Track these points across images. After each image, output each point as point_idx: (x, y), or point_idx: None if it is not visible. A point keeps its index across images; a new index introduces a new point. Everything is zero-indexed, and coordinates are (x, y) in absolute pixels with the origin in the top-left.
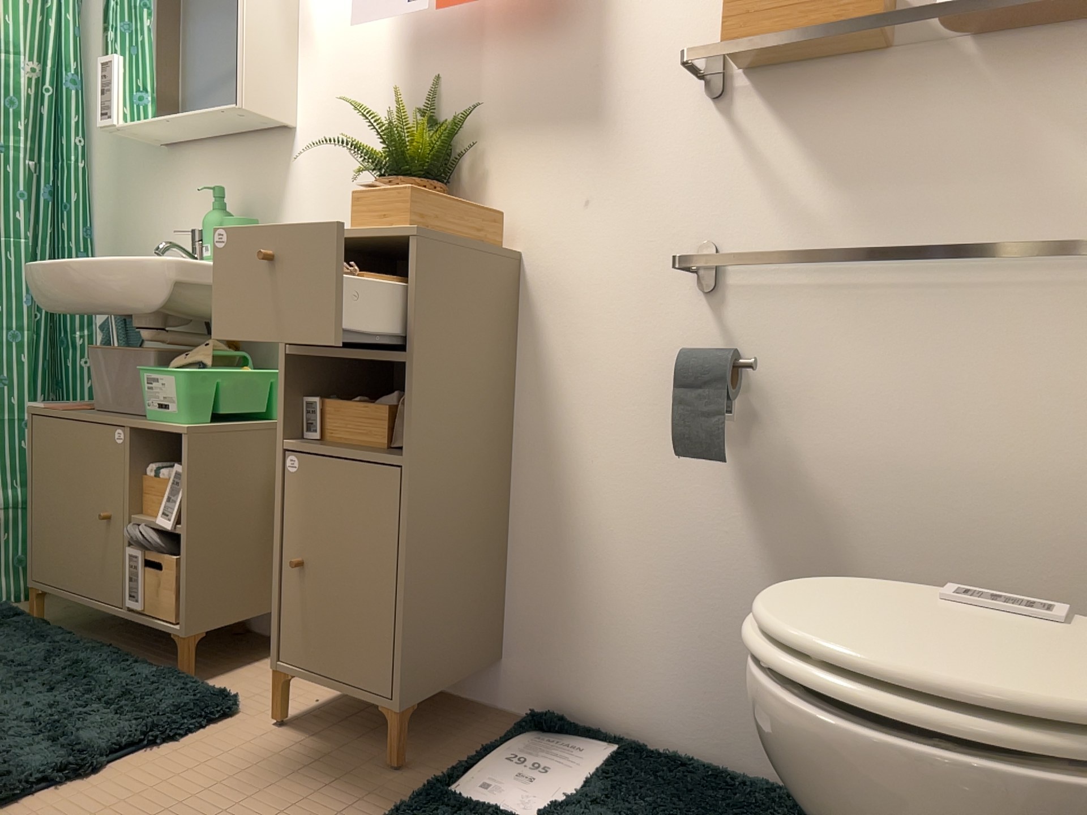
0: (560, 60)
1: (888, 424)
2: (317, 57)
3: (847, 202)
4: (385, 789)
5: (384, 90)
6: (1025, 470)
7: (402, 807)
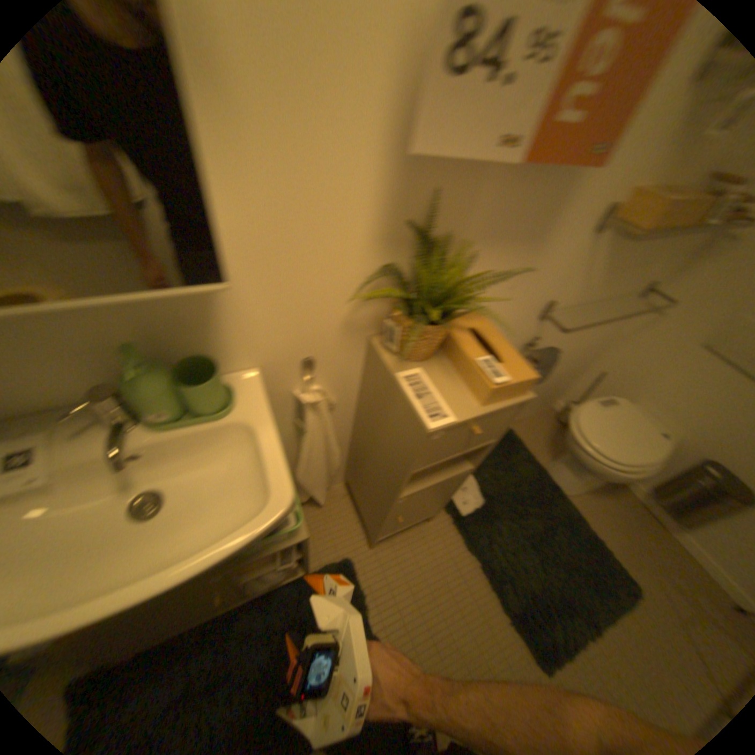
0: (541, 190)
1: (565, 345)
2: (242, 113)
3: (604, 279)
4: (440, 530)
5: (370, 191)
6: (586, 346)
7: (454, 530)
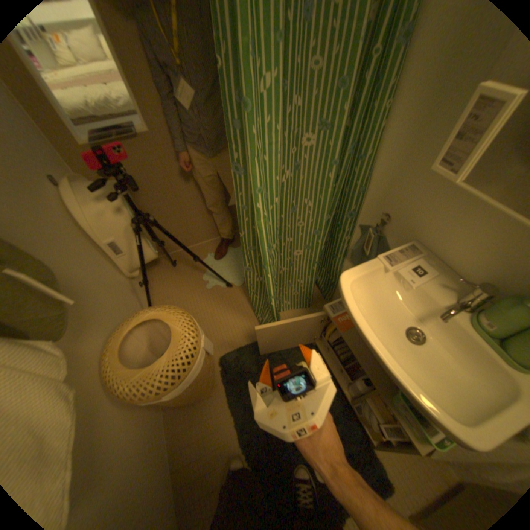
0: None
1: None
2: None
3: None
4: None
5: None
6: None
7: None
